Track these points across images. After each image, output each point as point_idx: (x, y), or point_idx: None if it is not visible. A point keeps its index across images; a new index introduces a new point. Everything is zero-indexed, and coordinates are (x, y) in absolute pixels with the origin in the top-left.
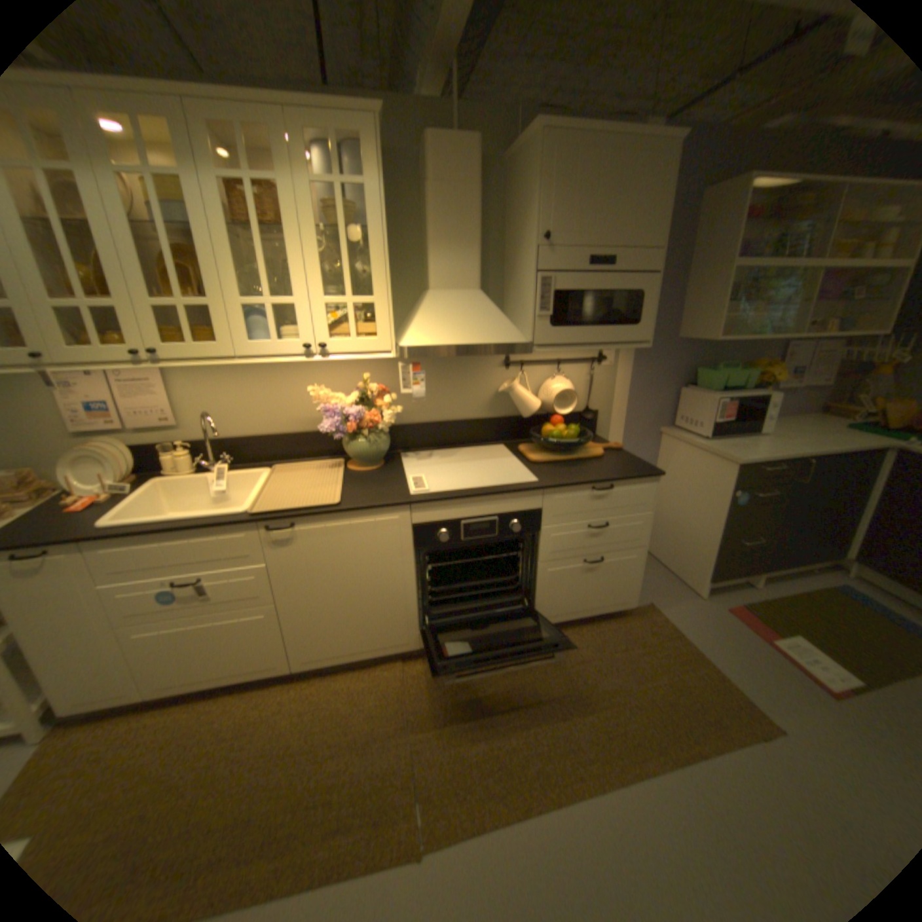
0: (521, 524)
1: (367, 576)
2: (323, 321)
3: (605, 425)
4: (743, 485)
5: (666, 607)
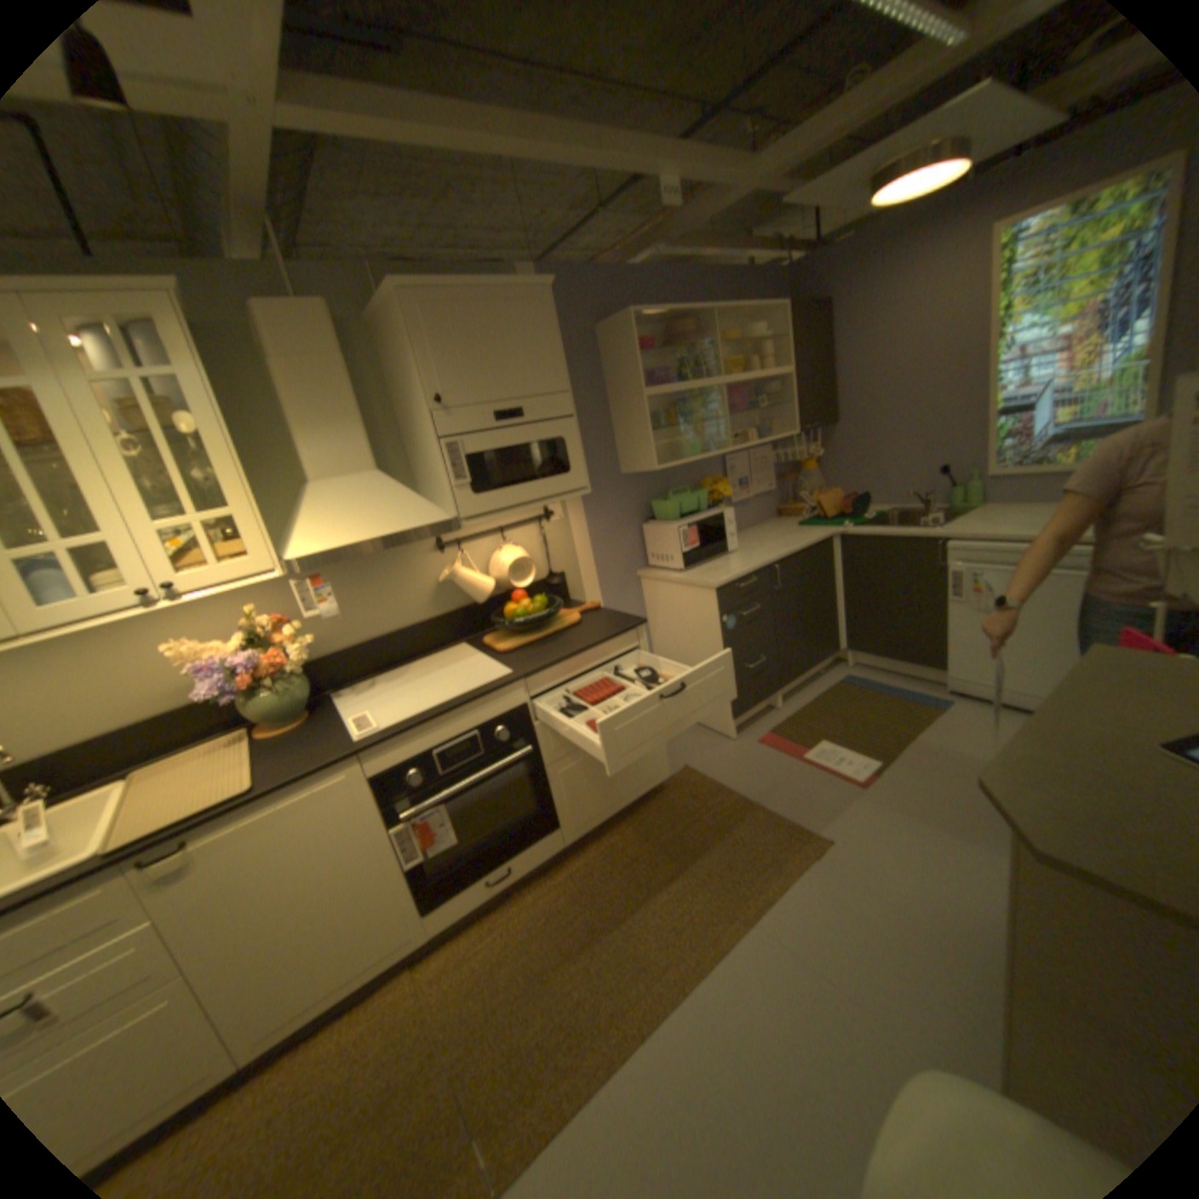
0: (509, 728)
1: (321, 872)
2: (158, 553)
3: (577, 585)
4: (724, 608)
5: (700, 763)
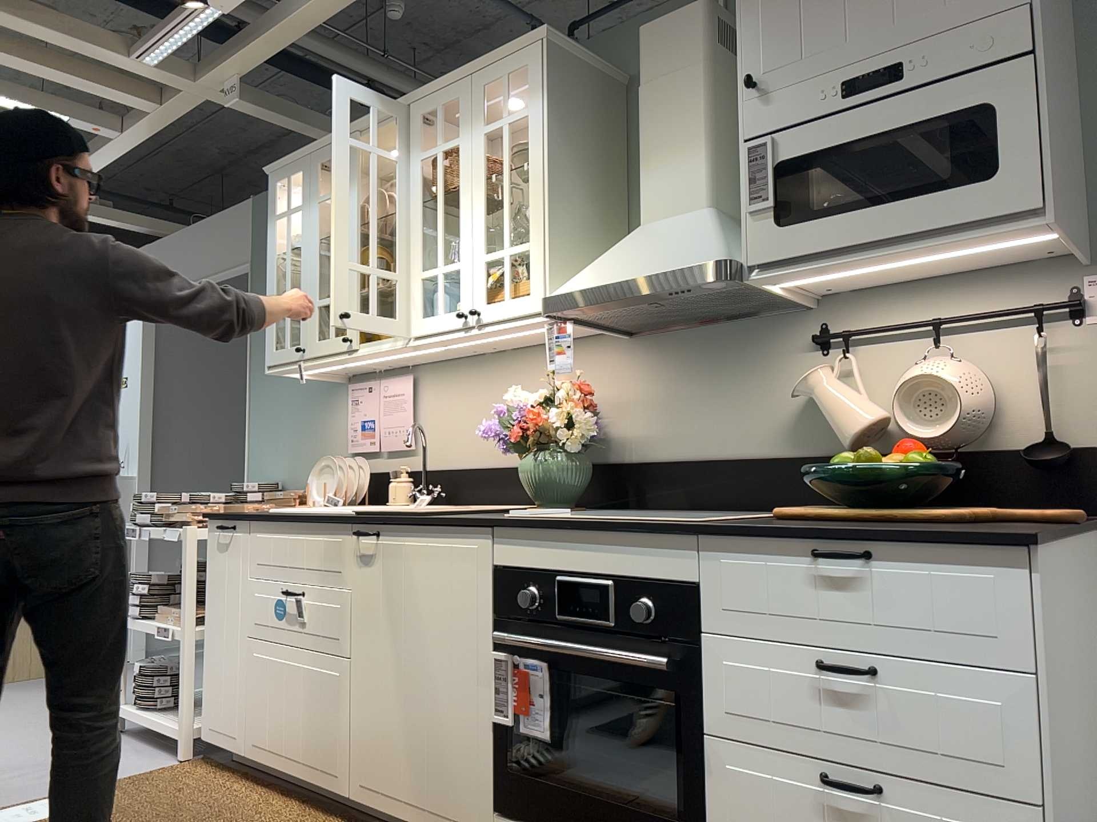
0: (659, 611)
1: (435, 647)
2: (480, 282)
3: None
4: None
5: None
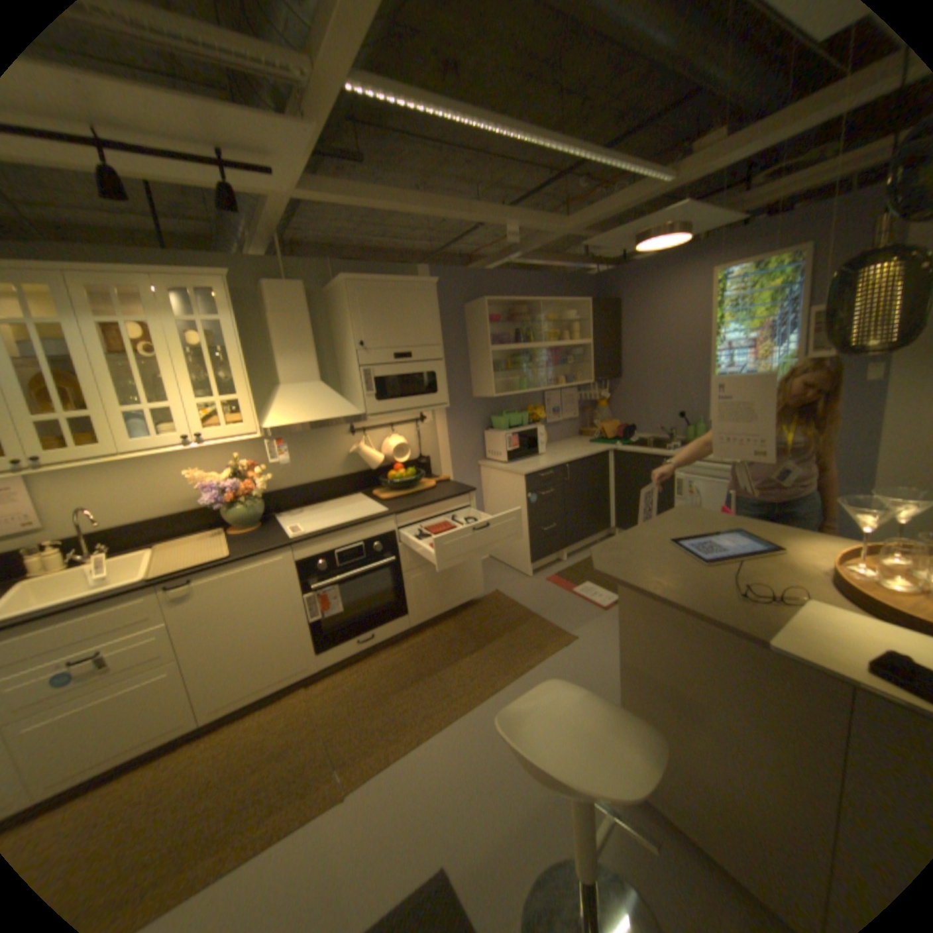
0: (382, 544)
1: (262, 613)
2: (197, 416)
3: (437, 466)
4: (529, 489)
5: (506, 589)
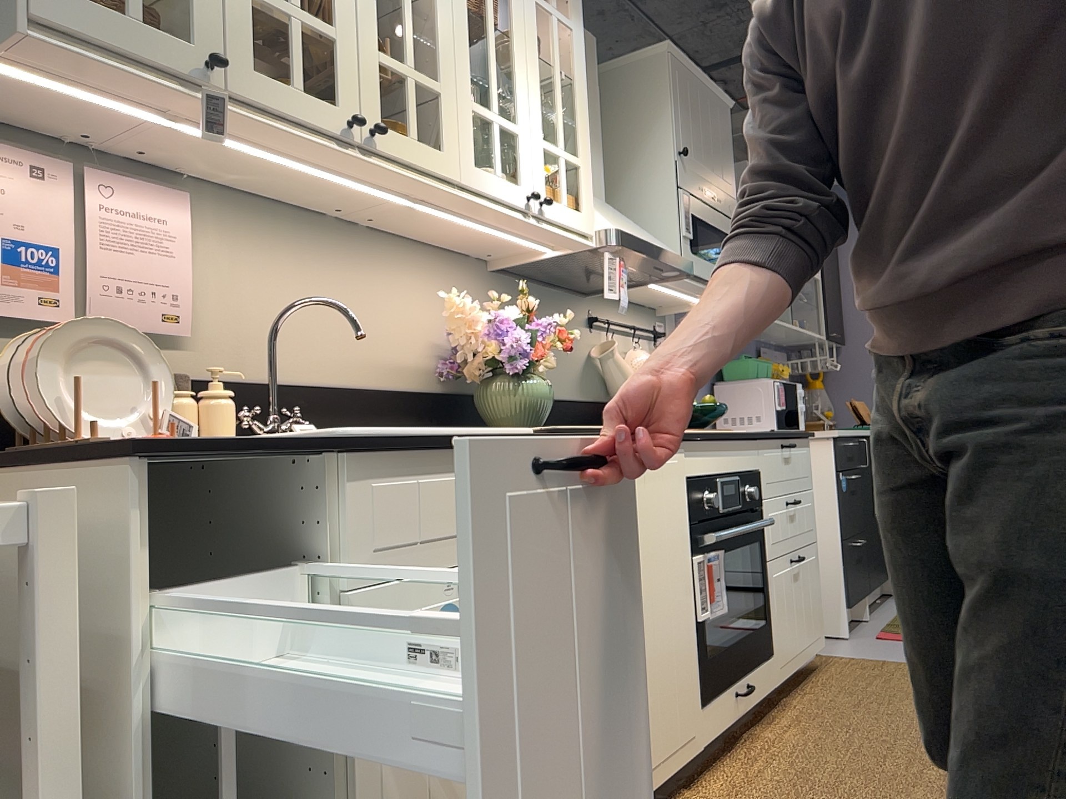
0: (752, 491)
1: (658, 574)
2: (541, 169)
3: None
4: (841, 463)
5: (830, 651)
